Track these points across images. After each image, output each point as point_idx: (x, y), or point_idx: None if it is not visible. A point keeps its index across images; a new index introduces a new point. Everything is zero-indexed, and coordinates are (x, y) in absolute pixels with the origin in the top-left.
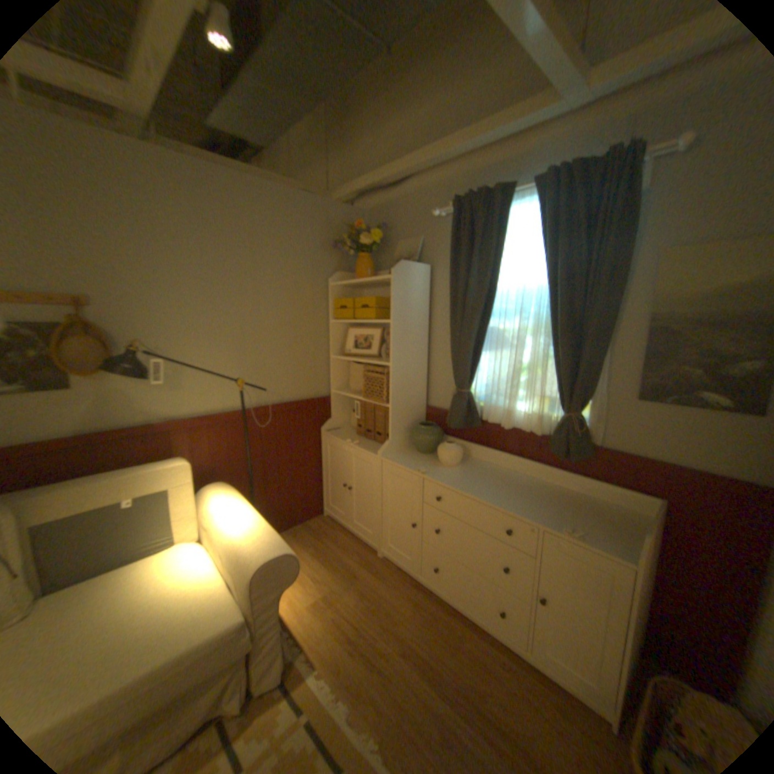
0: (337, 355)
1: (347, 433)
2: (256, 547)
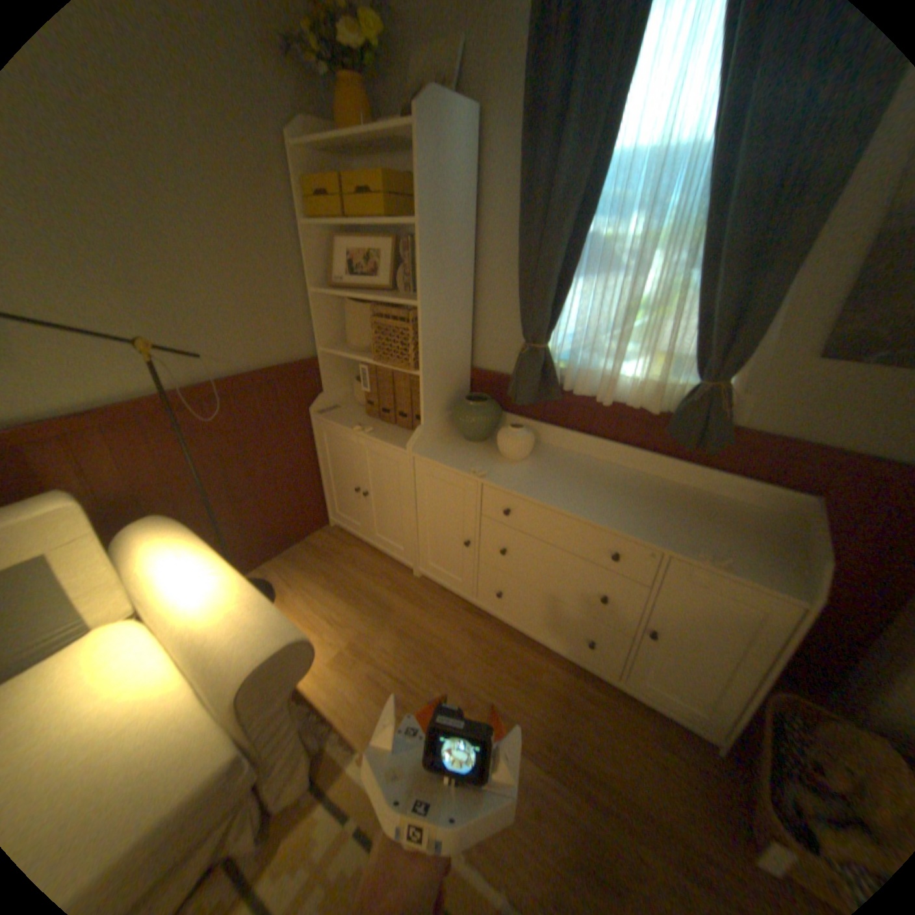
0: (322, 286)
1: (353, 415)
2: (235, 639)
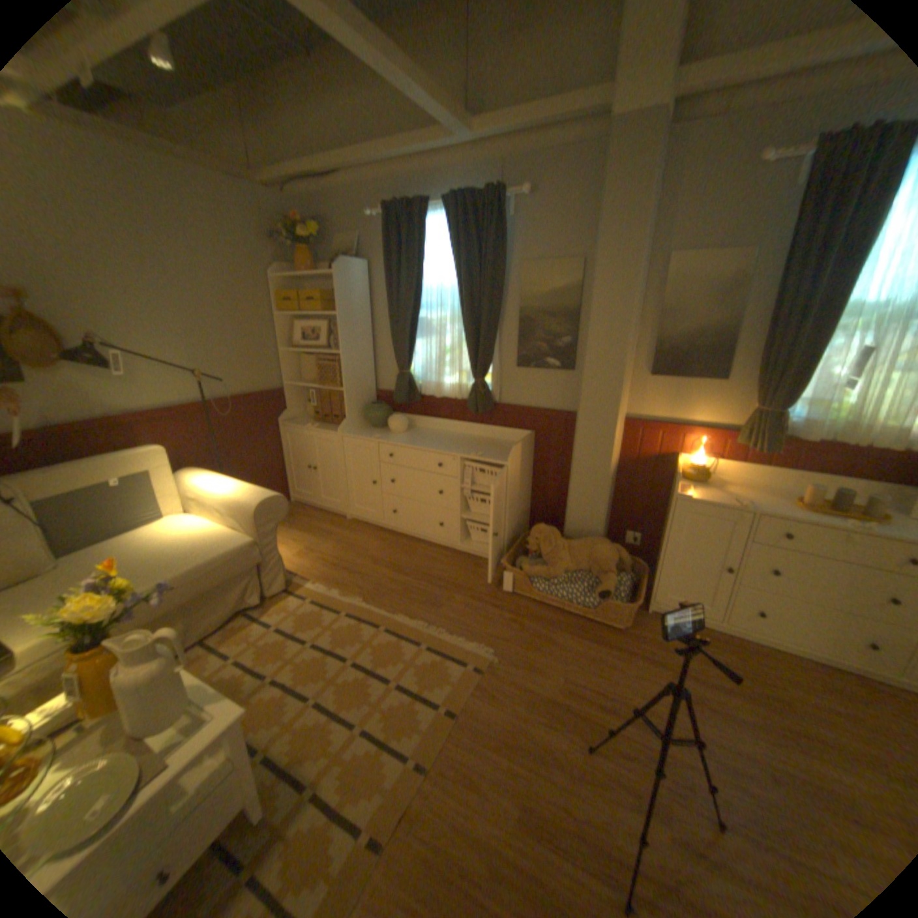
0: (286, 348)
1: (305, 422)
2: (251, 494)
